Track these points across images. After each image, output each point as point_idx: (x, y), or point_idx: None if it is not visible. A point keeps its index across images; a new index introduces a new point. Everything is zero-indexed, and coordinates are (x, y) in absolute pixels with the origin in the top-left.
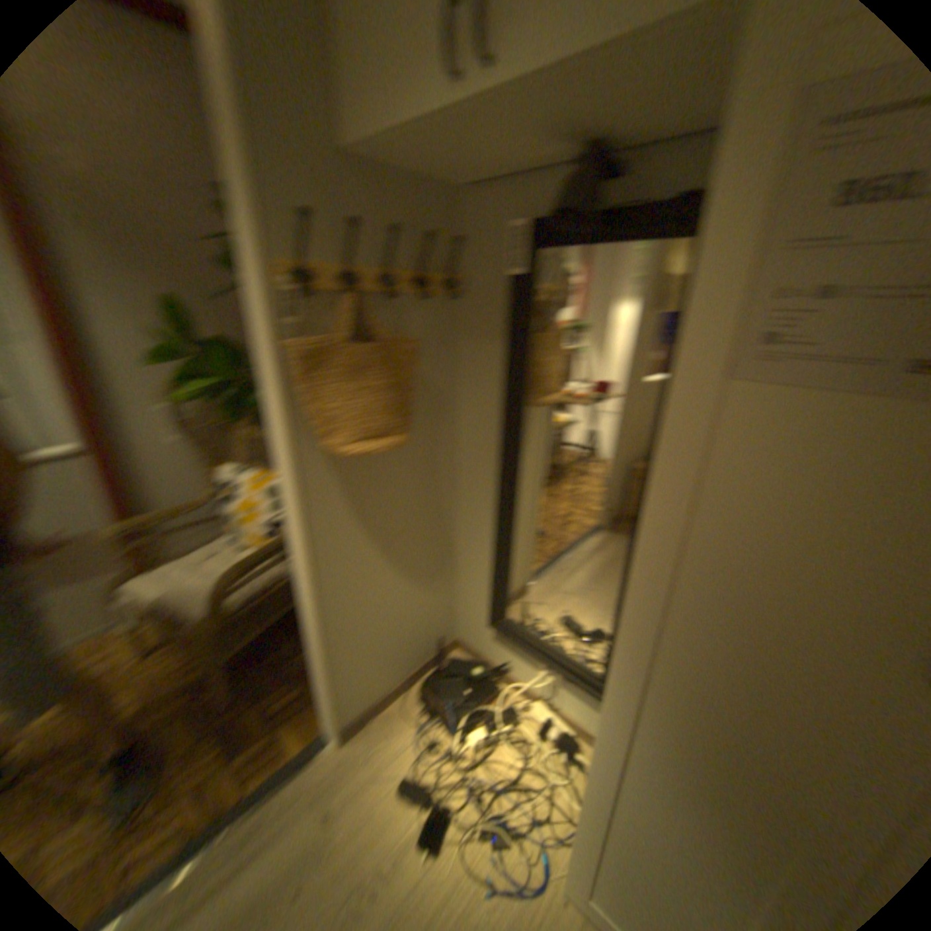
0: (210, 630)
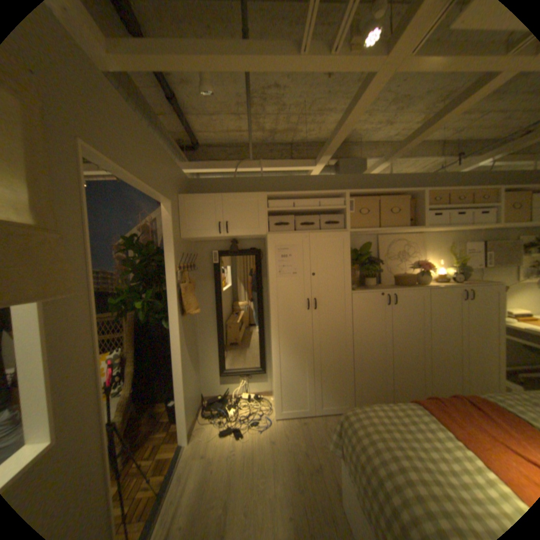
0: (117, 423)
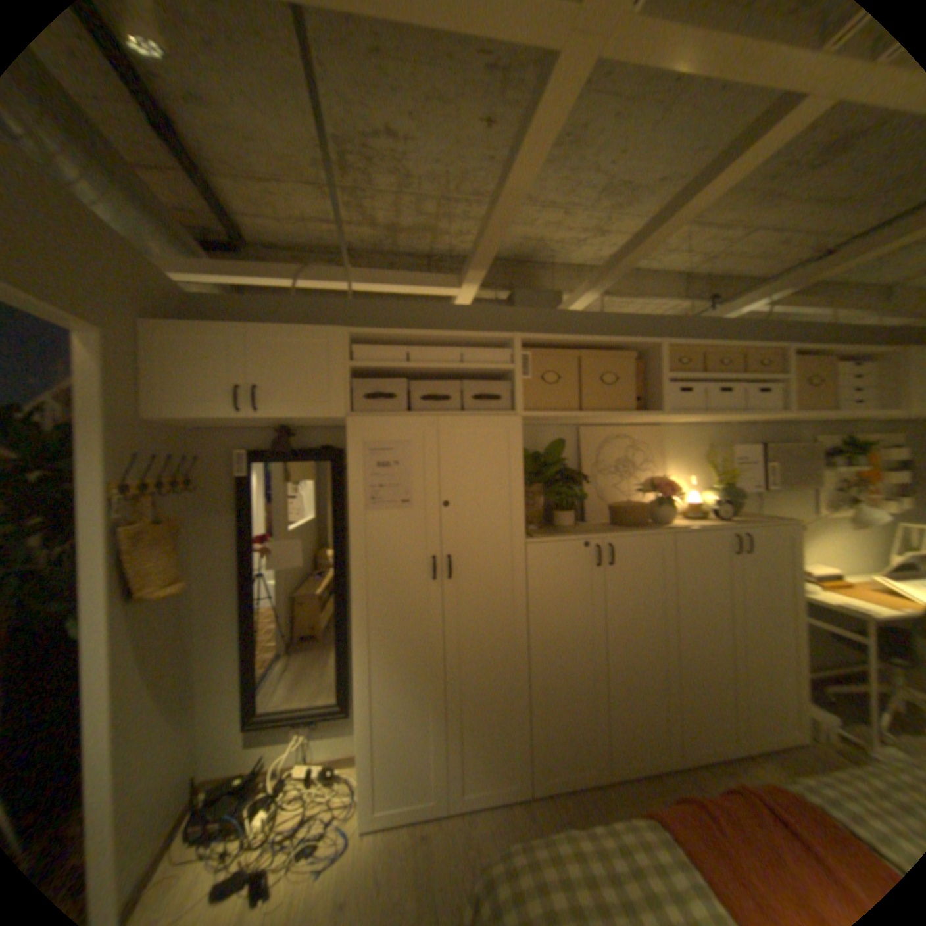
0: None
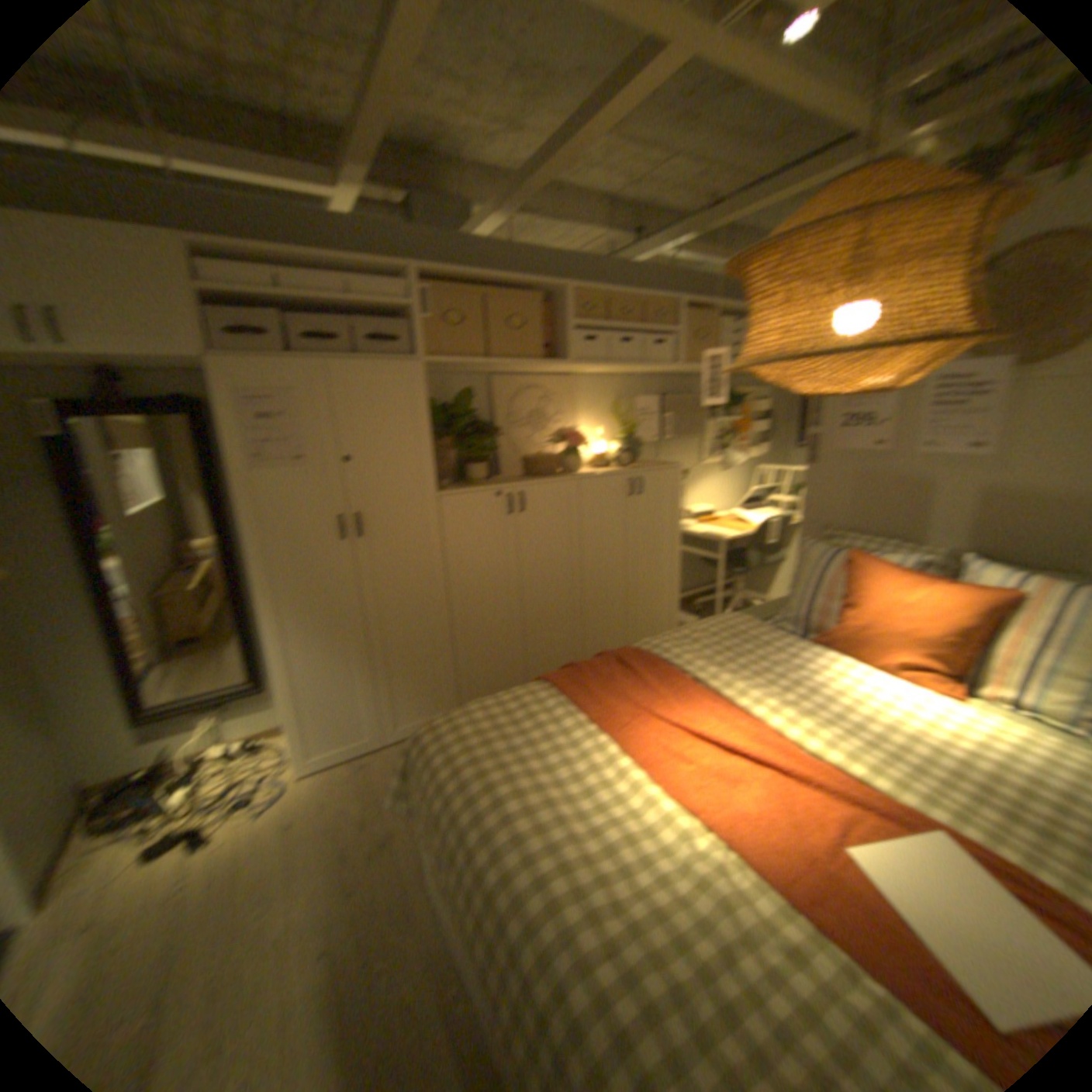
0: None
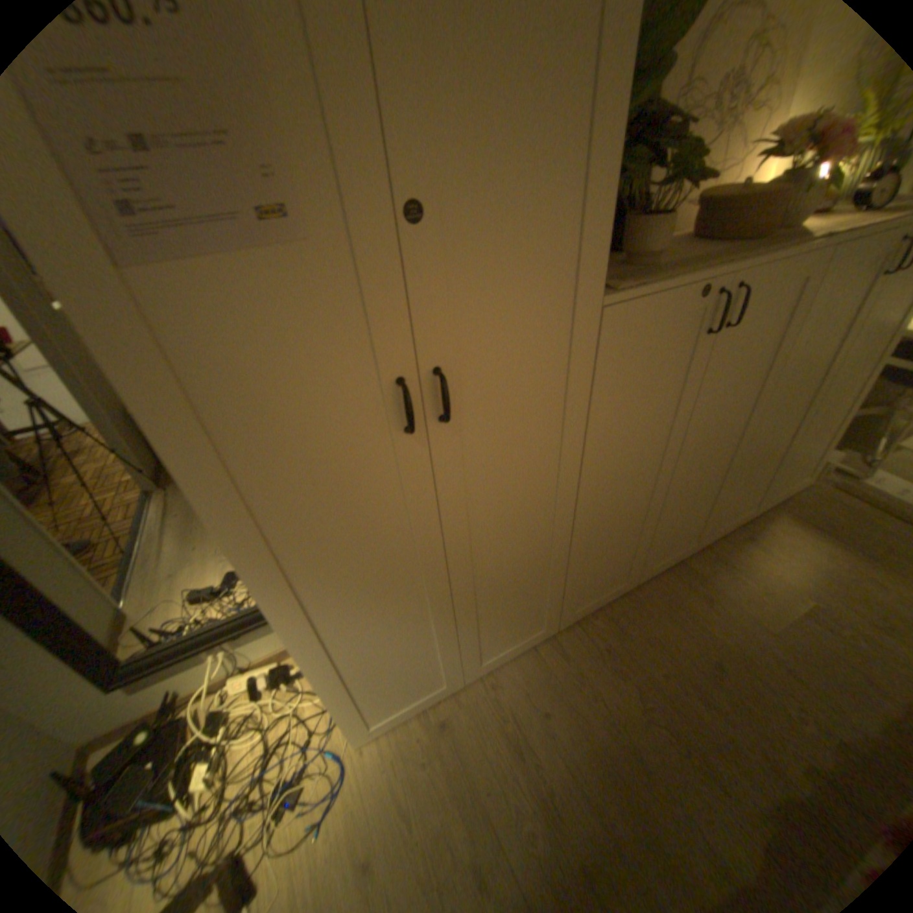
0: None
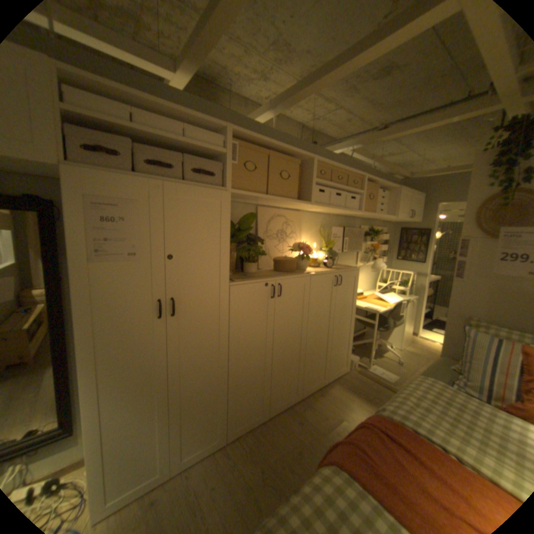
0: None
